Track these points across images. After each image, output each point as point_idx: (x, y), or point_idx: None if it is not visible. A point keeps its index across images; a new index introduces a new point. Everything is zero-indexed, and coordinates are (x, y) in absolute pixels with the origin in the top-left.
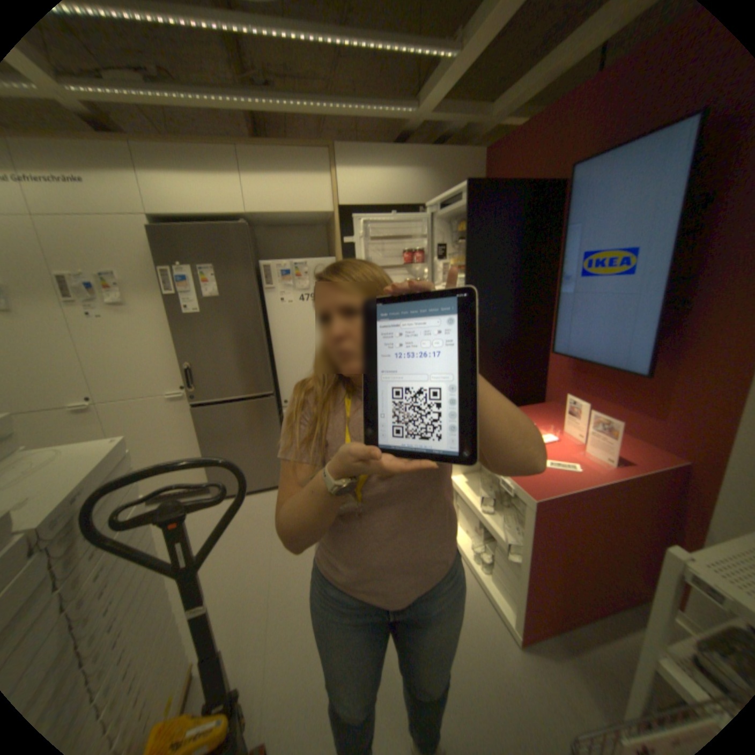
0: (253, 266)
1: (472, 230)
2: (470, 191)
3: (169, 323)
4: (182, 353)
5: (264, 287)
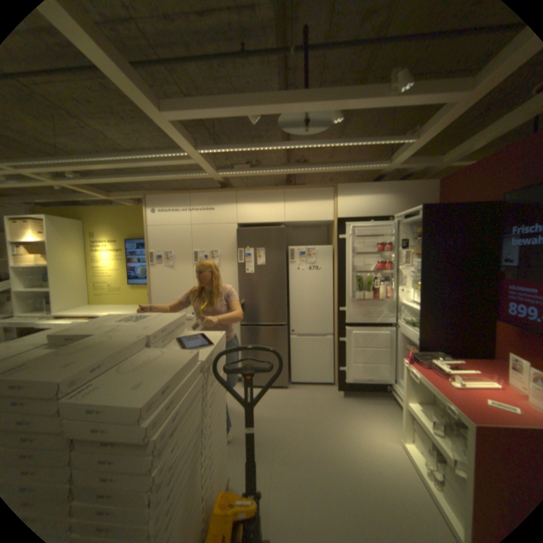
0: (285, 250)
1: (427, 233)
2: (425, 210)
3: (237, 278)
4: (241, 295)
5: (288, 261)
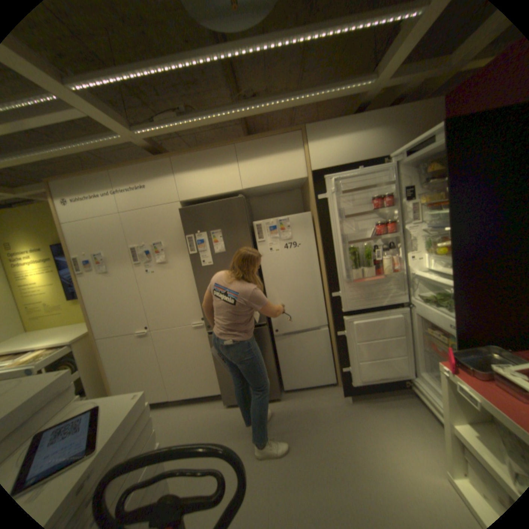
0: (248, 226)
1: (452, 167)
2: (446, 131)
3: (193, 273)
4: (201, 295)
5: (256, 241)
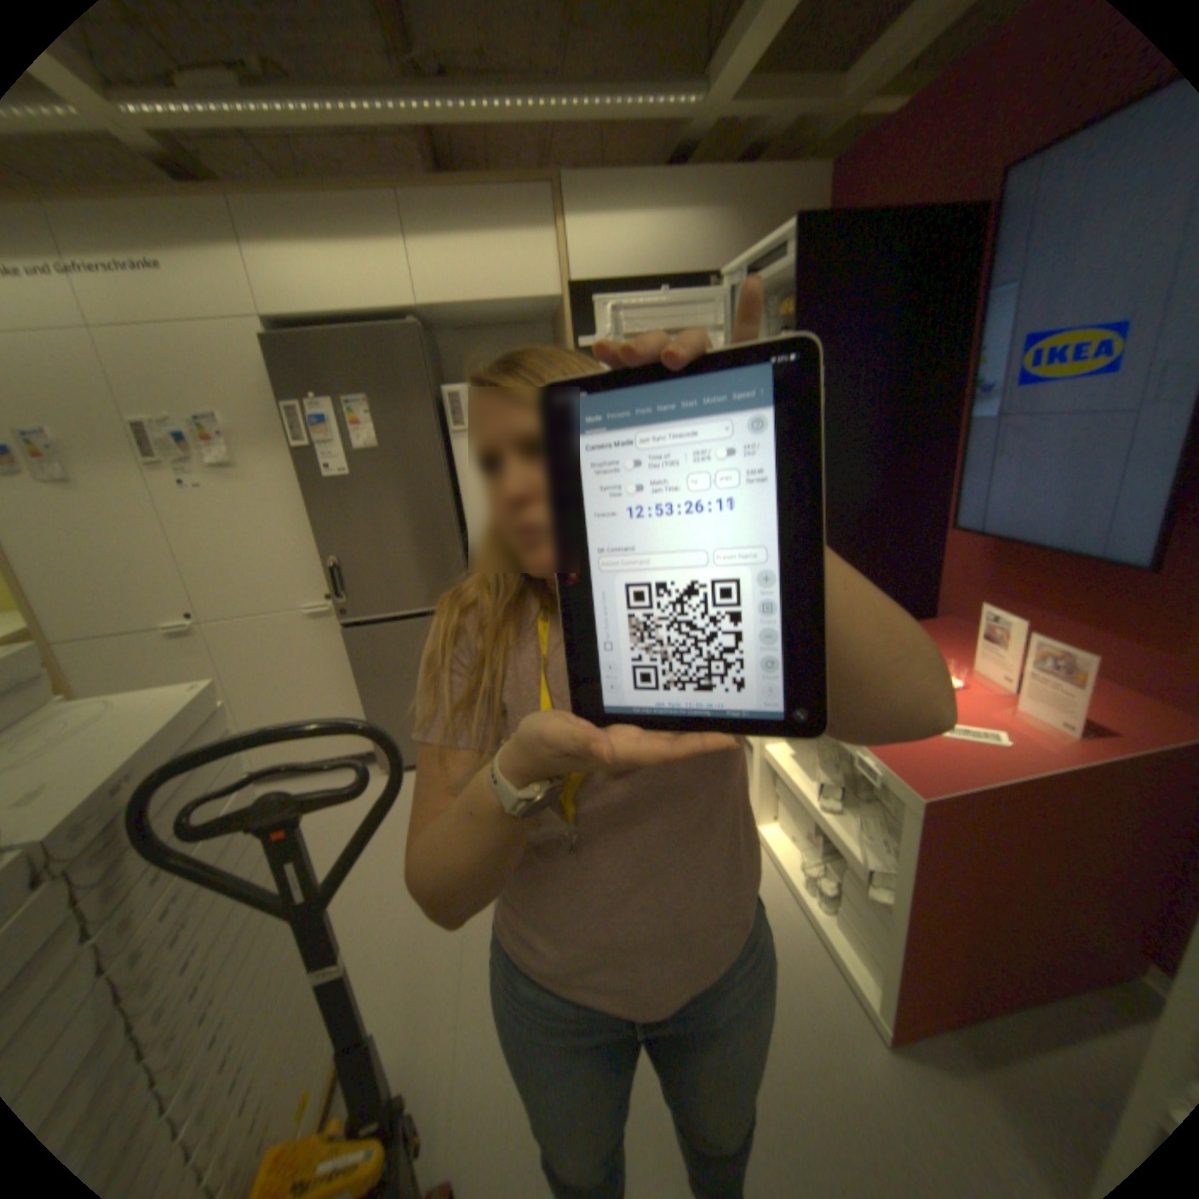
0: (429, 394)
1: (805, 309)
2: (802, 236)
3: (302, 494)
4: (324, 542)
5: (450, 430)
